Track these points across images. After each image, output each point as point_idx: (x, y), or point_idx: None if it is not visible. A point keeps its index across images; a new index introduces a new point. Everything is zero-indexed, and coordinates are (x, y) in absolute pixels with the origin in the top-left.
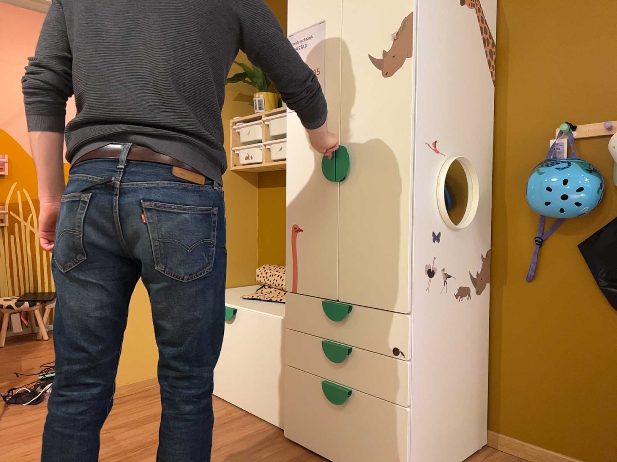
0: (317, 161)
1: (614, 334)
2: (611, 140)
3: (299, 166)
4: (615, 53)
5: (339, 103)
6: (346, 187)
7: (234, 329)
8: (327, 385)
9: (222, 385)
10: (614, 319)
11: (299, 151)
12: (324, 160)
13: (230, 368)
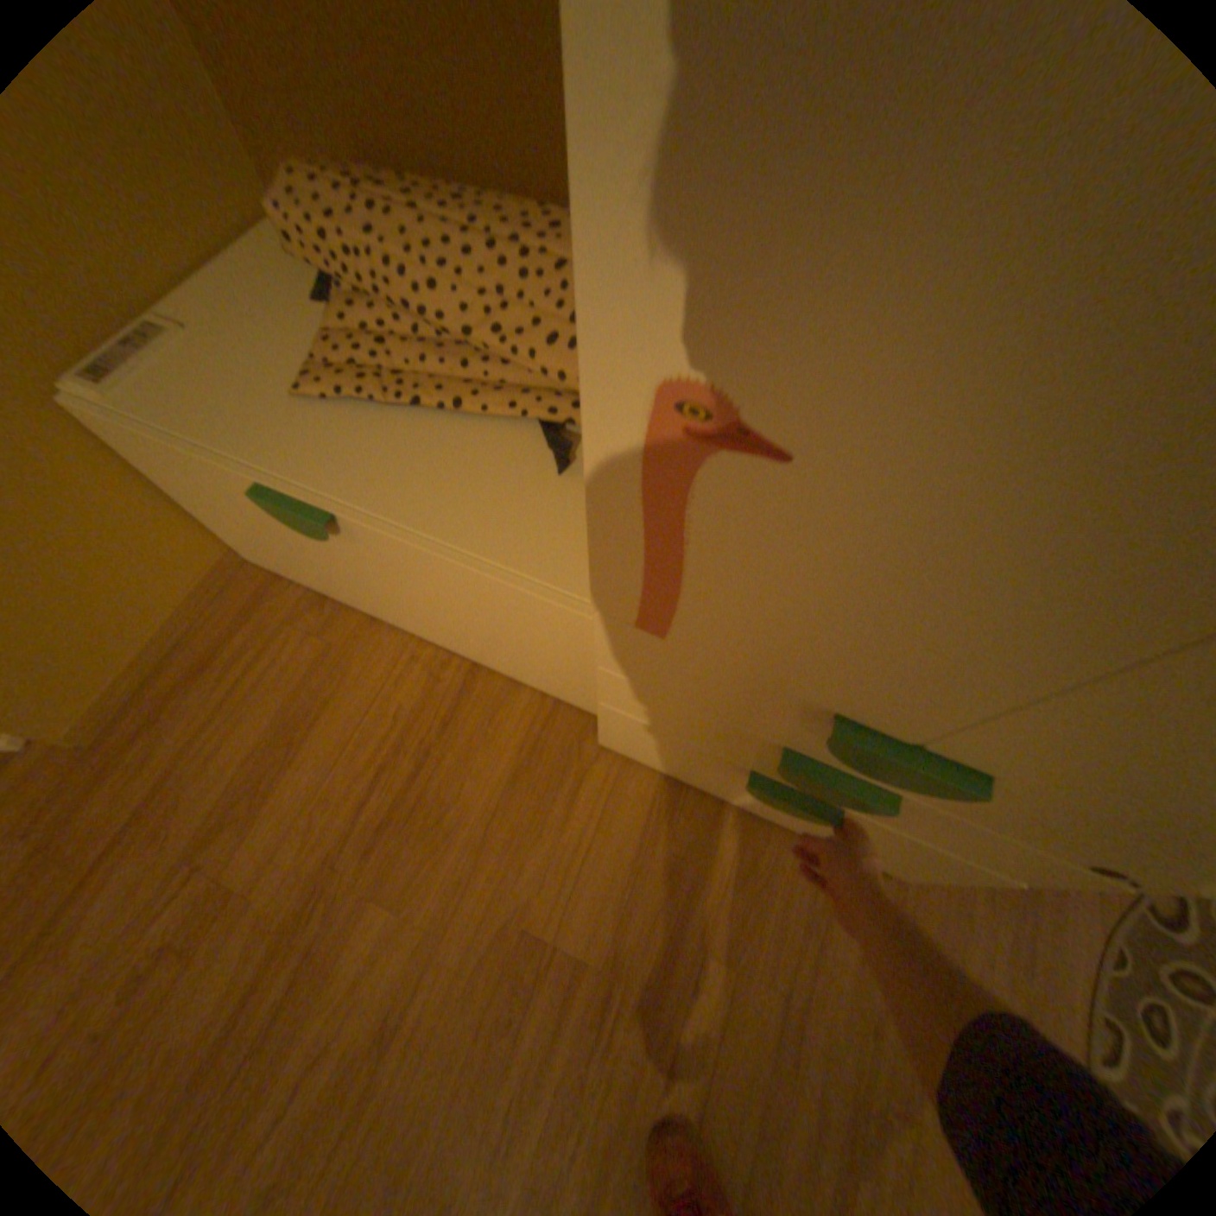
0: None
1: None
2: None
3: None
4: None
5: None
6: None
7: (354, 546)
8: (767, 790)
9: (375, 607)
10: None
11: None
12: None
13: (386, 598)
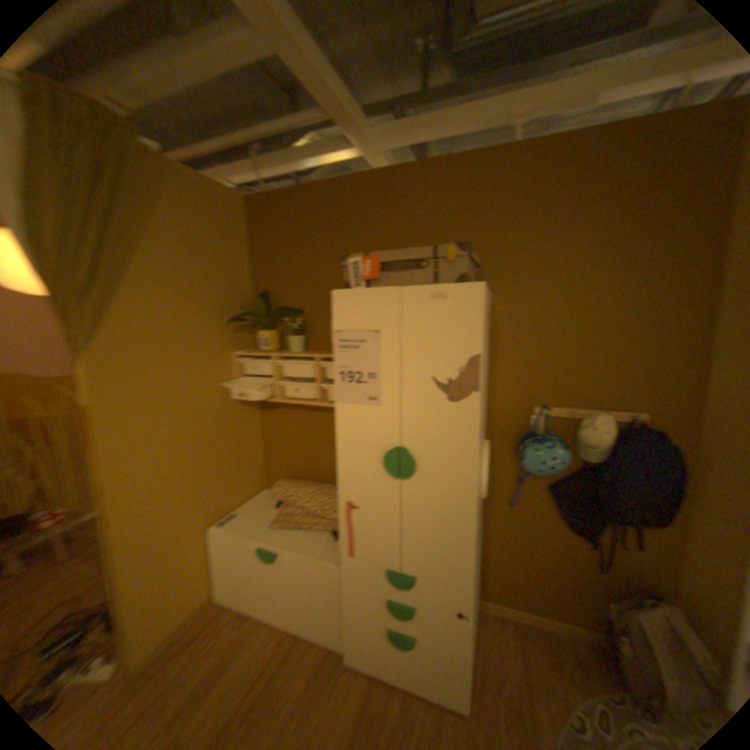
0: (373, 455)
1: (567, 543)
2: (579, 428)
3: (351, 453)
4: (577, 361)
5: (398, 411)
6: (406, 483)
7: (274, 570)
8: (391, 635)
9: (262, 612)
10: (567, 534)
11: (351, 440)
12: (383, 457)
13: (271, 601)
